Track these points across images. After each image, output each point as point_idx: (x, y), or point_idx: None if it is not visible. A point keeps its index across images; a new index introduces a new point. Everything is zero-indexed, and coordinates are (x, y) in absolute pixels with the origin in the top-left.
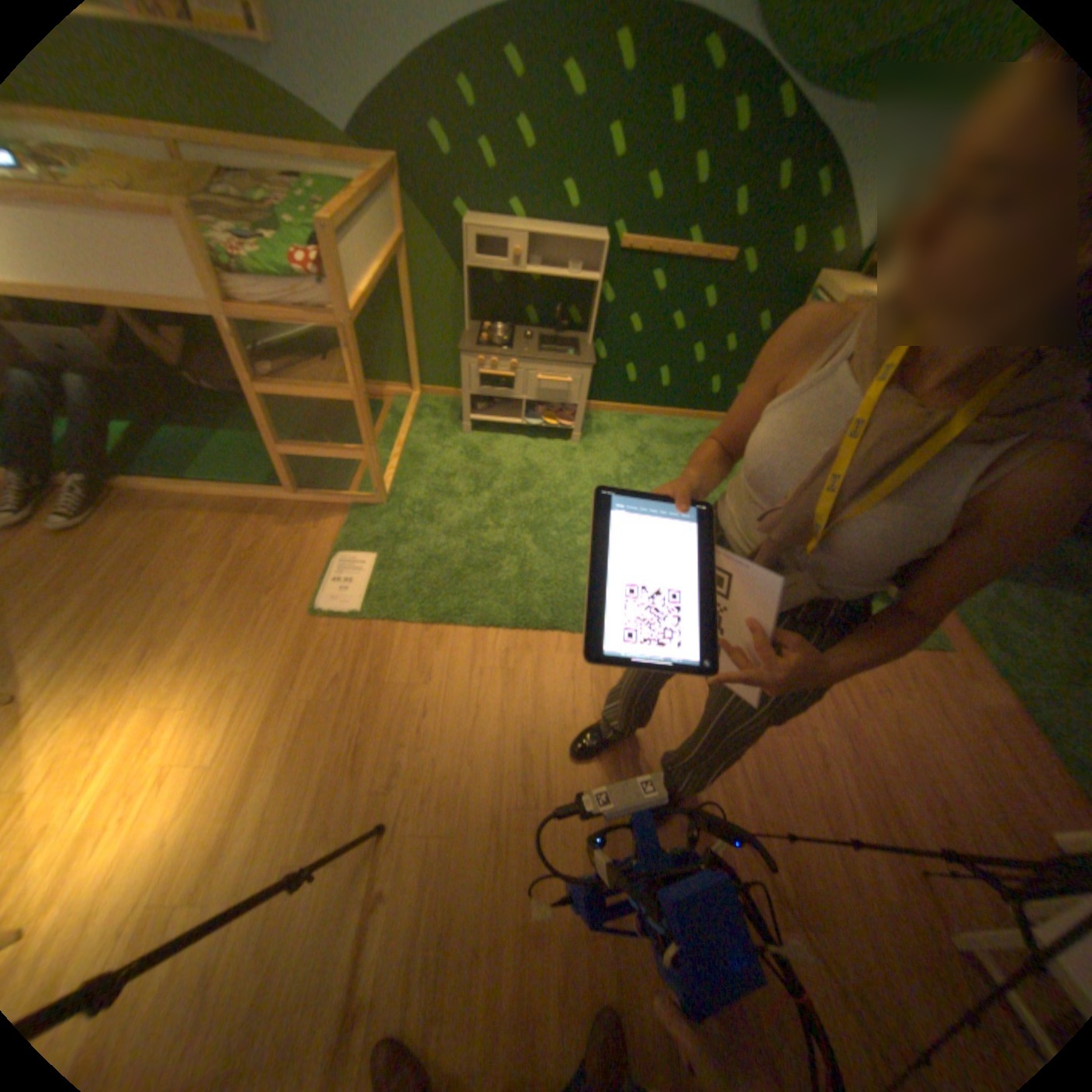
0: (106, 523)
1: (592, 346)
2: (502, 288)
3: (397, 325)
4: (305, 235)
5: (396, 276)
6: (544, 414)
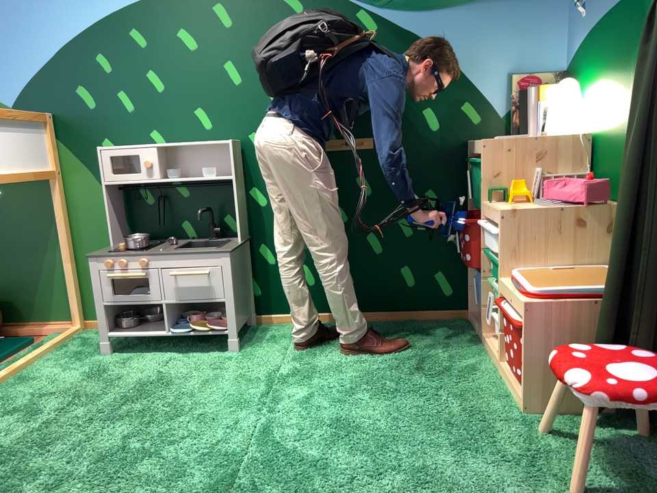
0: None
1: (242, 241)
2: (154, 206)
3: (58, 257)
4: None
5: (55, 210)
6: (199, 322)
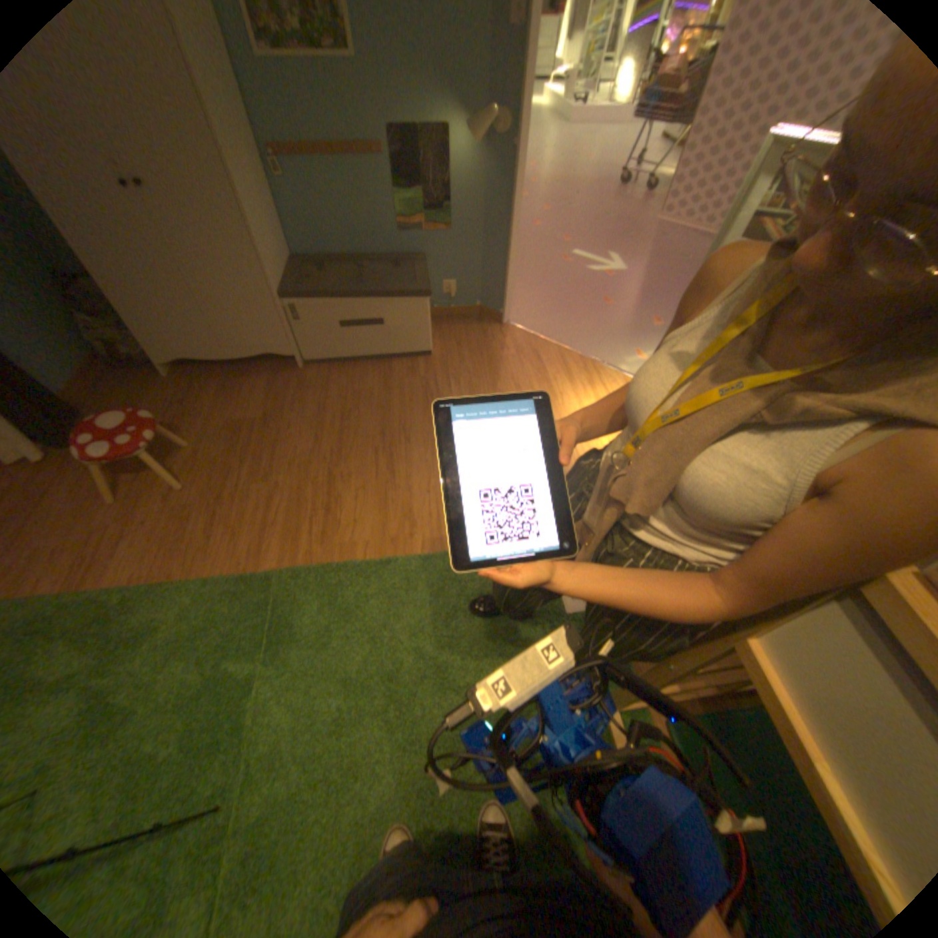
0: None
1: None
2: None
3: None
4: None
5: None
6: None
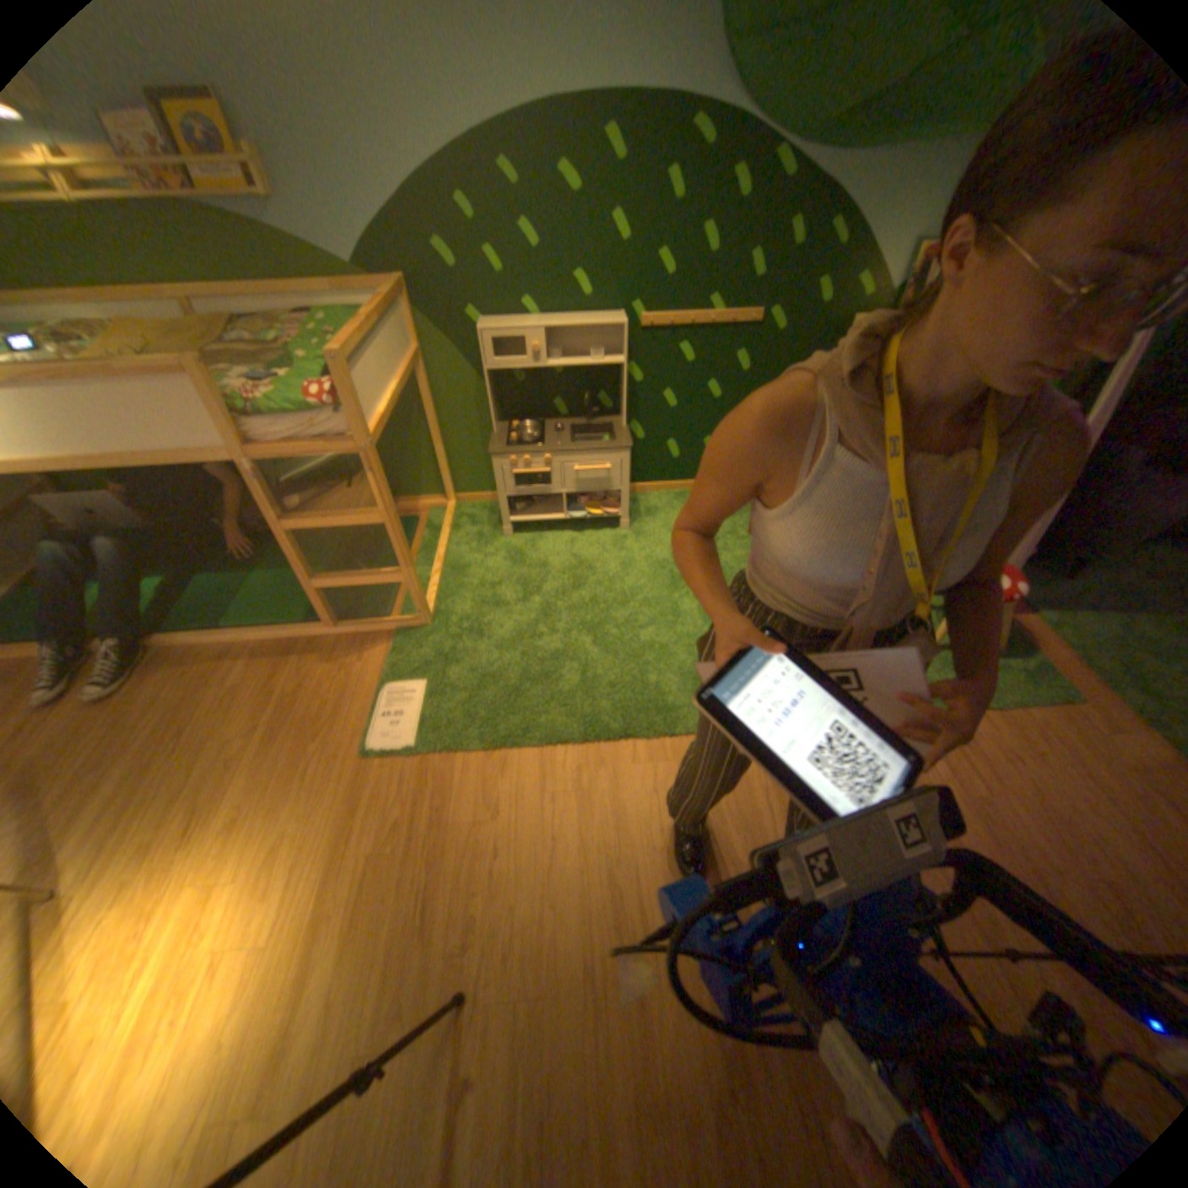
0: (141, 687)
1: (626, 428)
2: (525, 384)
3: (422, 437)
4: (317, 366)
5: (415, 389)
6: (587, 504)
